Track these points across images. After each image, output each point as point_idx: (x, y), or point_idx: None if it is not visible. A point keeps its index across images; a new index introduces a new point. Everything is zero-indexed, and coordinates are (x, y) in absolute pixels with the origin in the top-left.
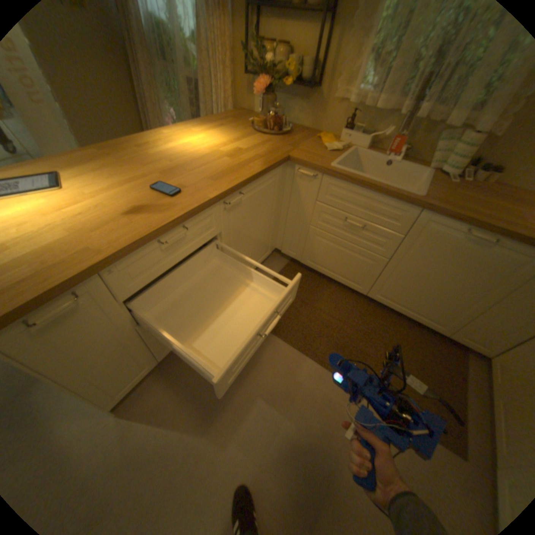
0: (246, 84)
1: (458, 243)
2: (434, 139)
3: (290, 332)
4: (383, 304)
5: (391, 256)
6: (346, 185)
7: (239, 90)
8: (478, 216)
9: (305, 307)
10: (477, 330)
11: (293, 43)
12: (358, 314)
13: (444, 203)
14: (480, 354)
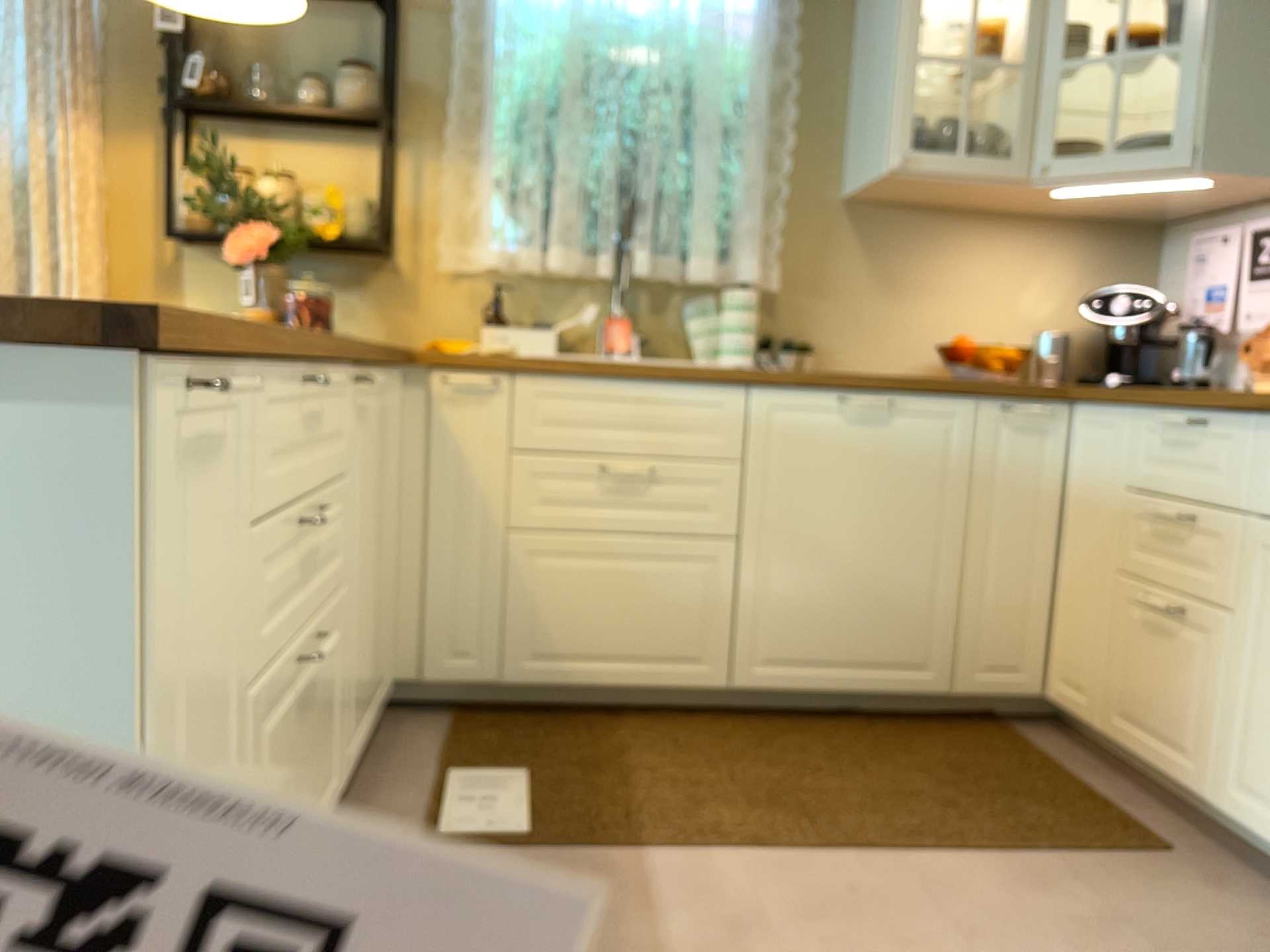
0: (155, 272)
1: (839, 436)
2: (676, 320)
3: (608, 827)
4: (781, 691)
5: (738, 526)
6: (575, 384)
7: (127, 288)
8: (837, 373)
9: (597, 773)
10: (980, 631)
11: (302, 179)
12: (741, 743)
13: (776, 370)
14: (1022, 697)
